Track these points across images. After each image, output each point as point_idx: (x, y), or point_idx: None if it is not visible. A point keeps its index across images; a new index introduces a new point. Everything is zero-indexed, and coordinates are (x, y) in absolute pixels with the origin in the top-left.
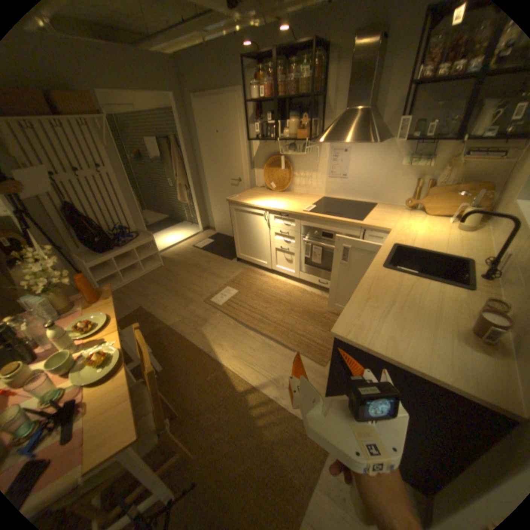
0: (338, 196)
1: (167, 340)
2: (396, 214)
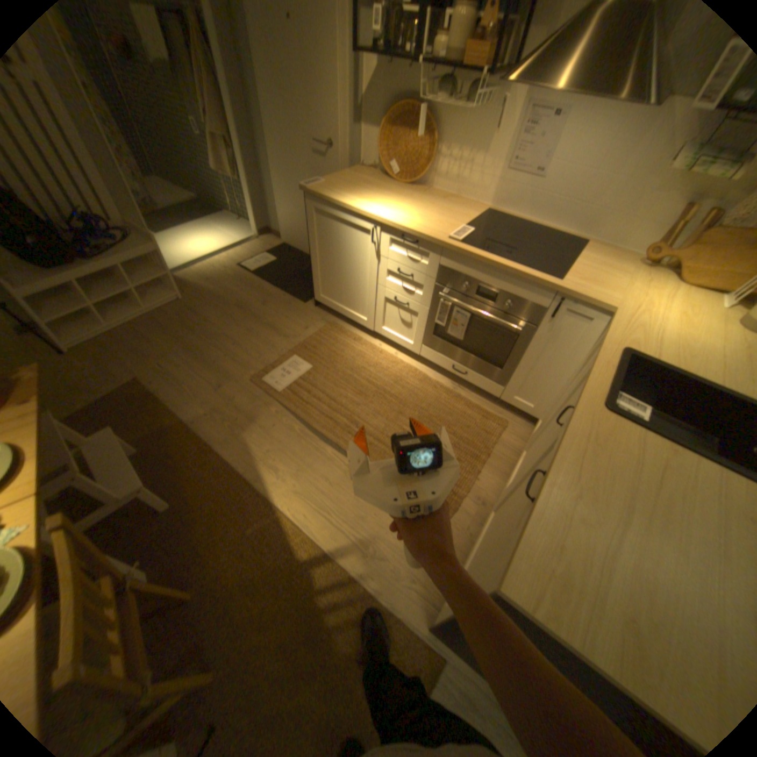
0: (517, 212)
1: (180, 453)
2: (624, 271)
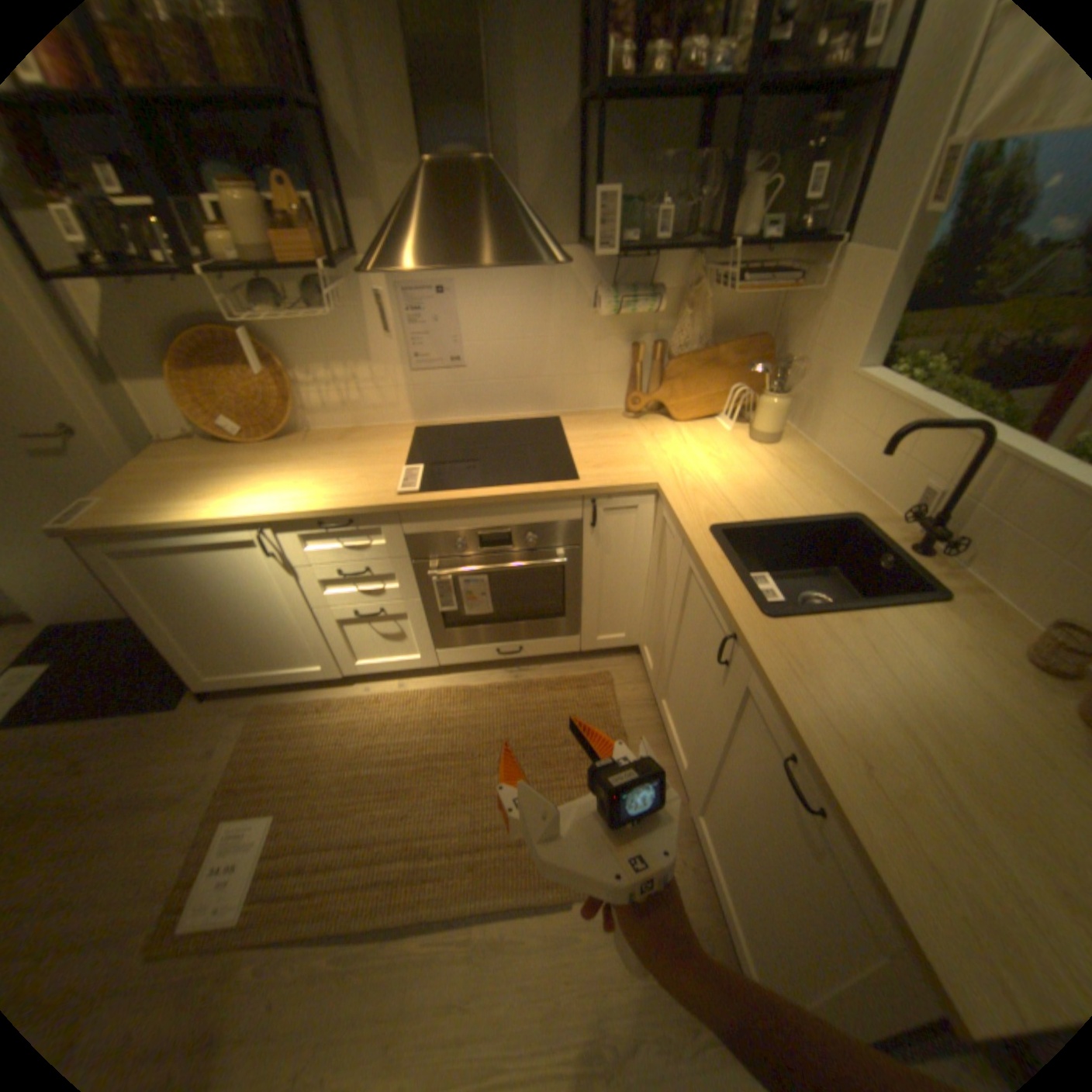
0: (455, 415)
1: None
2: (622, 435)
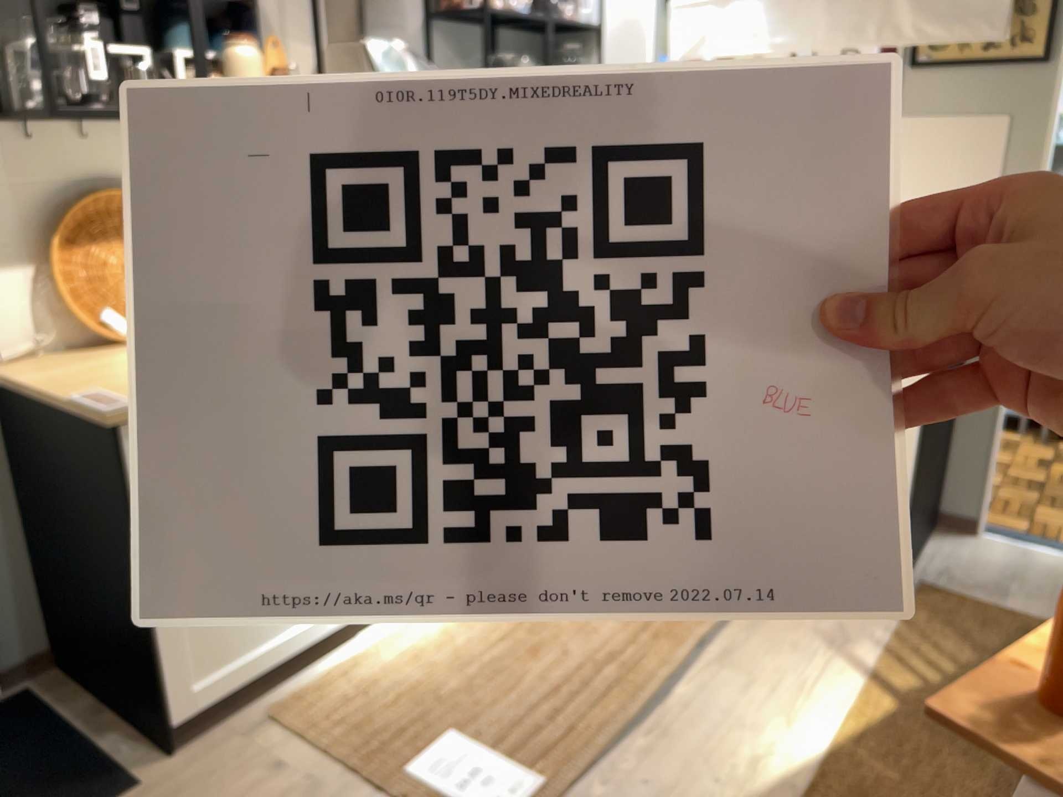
0: None
1: None
2: None
